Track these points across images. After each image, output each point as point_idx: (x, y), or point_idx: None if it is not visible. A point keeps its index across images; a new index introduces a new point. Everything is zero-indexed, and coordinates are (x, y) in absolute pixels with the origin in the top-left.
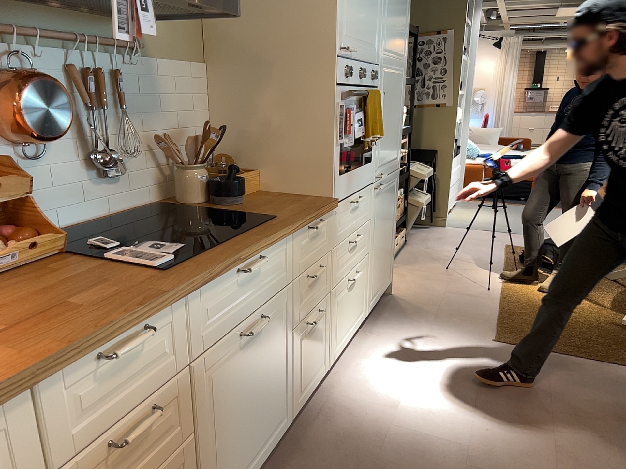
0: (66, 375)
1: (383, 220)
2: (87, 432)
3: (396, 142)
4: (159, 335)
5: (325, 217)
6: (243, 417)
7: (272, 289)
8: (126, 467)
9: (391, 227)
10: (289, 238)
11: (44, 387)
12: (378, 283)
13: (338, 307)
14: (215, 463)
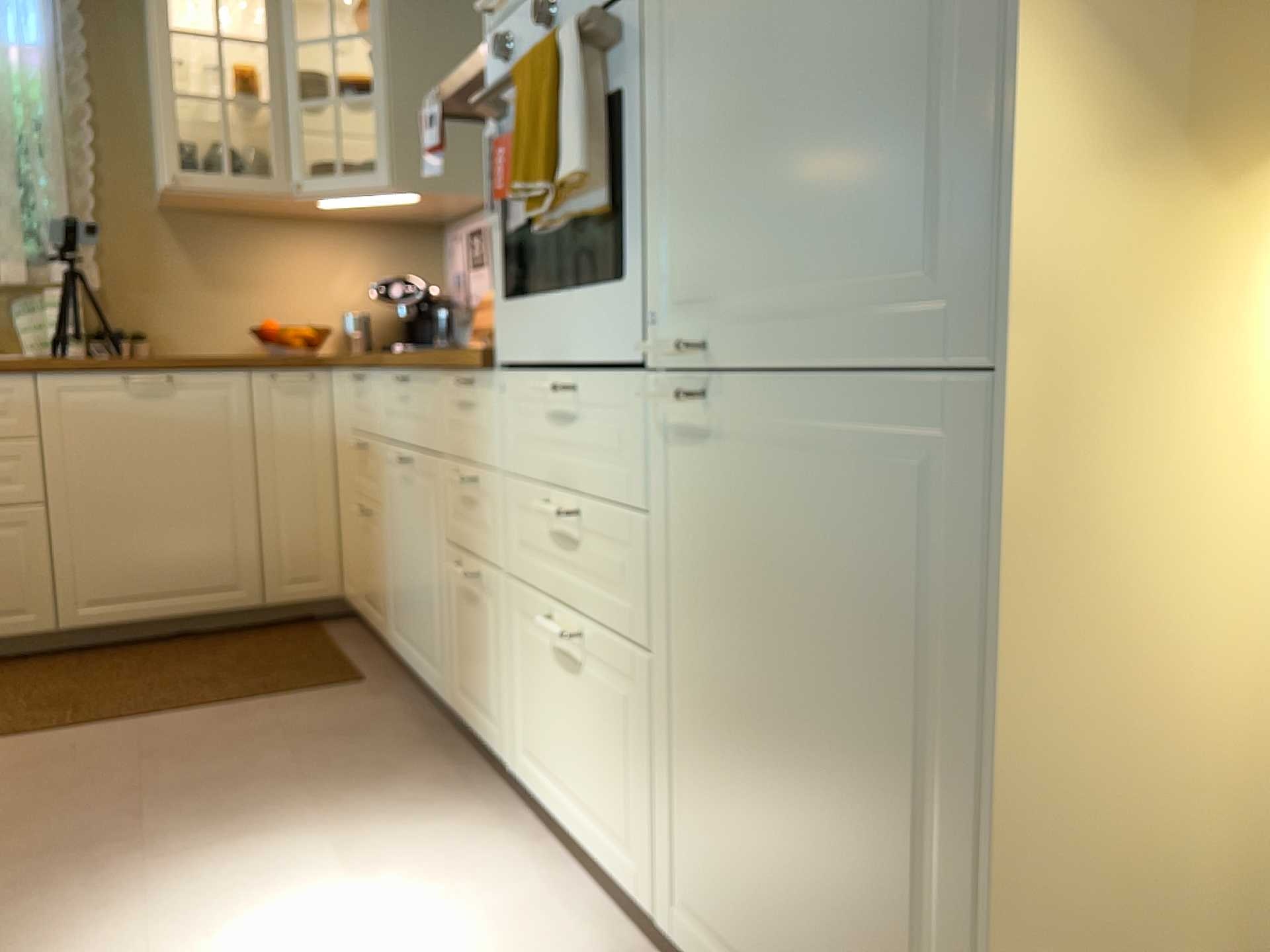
0: (350, 375)
1: (761, 612)
2: (354, 422)
3: (896, 170)
4: (370, 391)
5: (481, 382)
6: (405, 566)
7: (421, 438)
8: (363, 473)
9: (910, 776)
10: (430, 376)
11: (347, 375)
12: (750, 932)
13: (529, 653)
14: (392, 573)
